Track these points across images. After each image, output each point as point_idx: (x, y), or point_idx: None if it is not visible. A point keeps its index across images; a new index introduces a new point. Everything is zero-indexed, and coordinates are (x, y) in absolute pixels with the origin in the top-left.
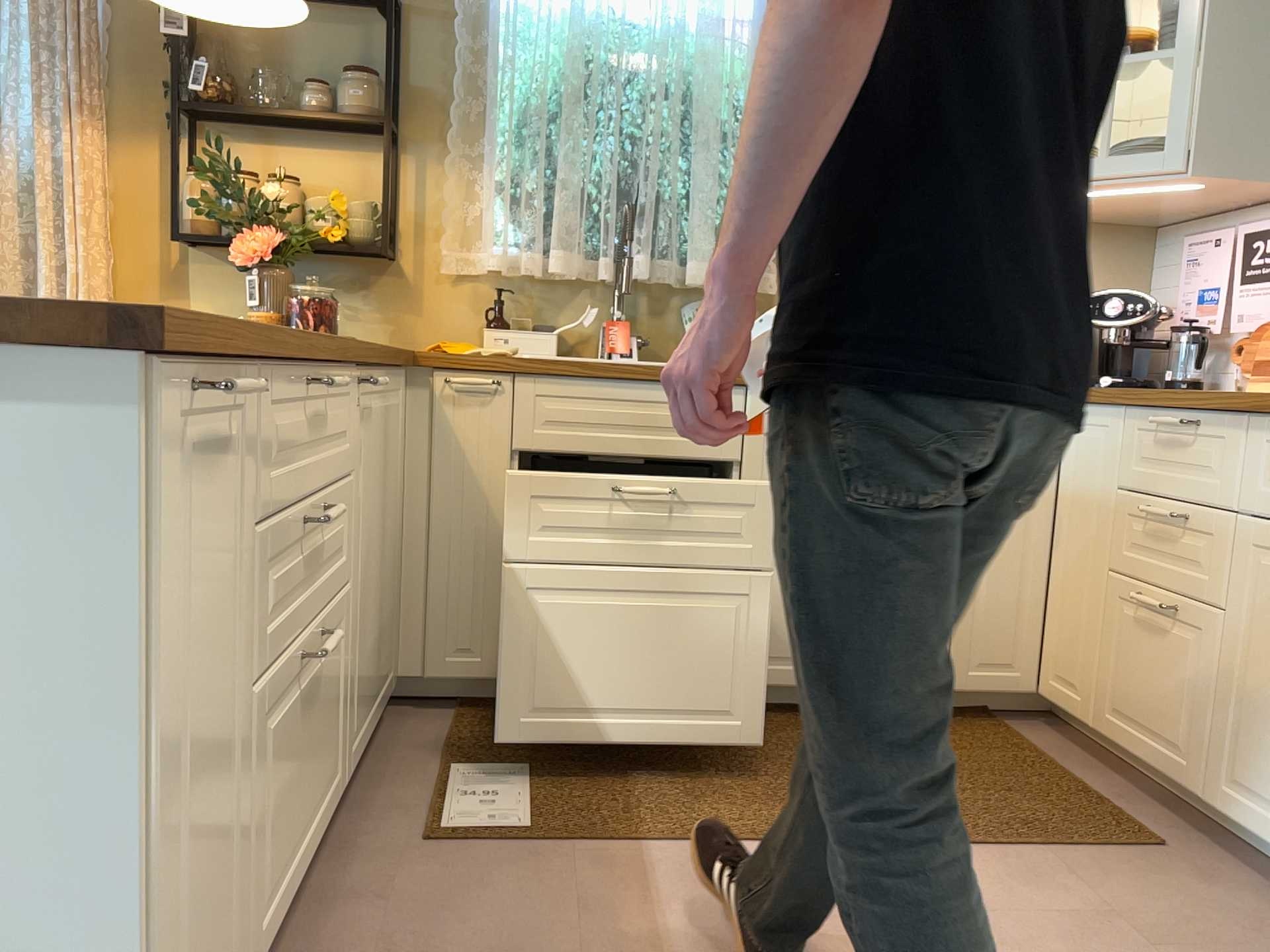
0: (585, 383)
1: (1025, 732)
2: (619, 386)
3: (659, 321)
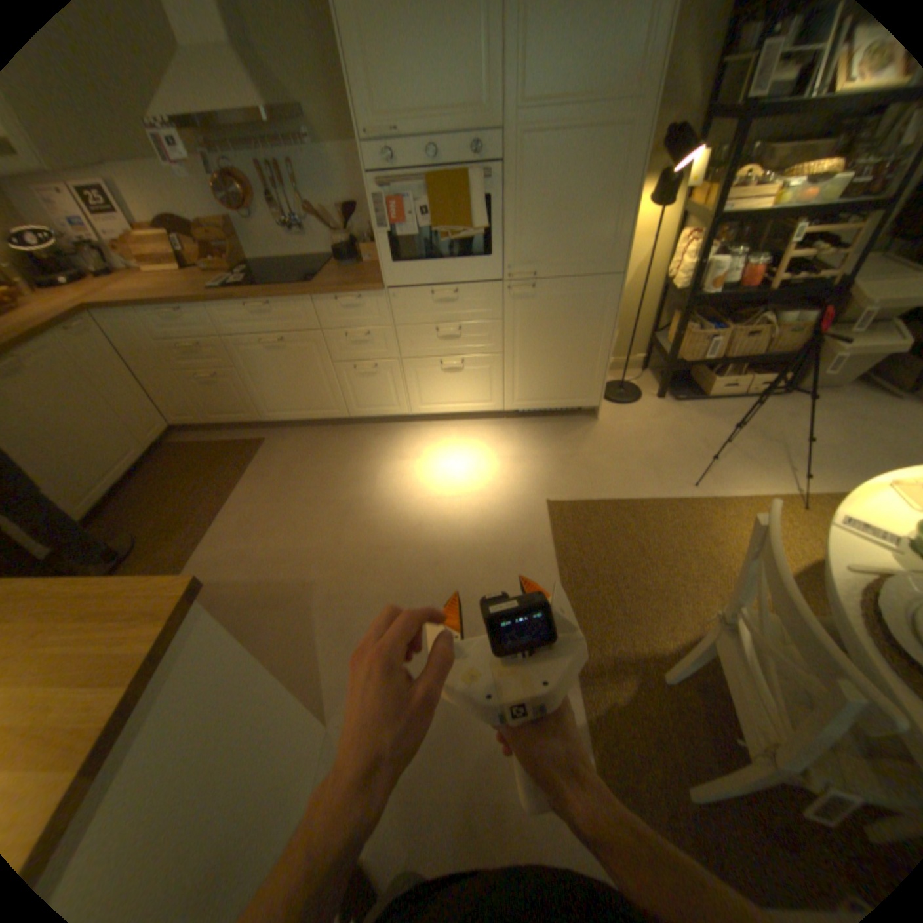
0: None
1: (177, 441)
2: None
3: None
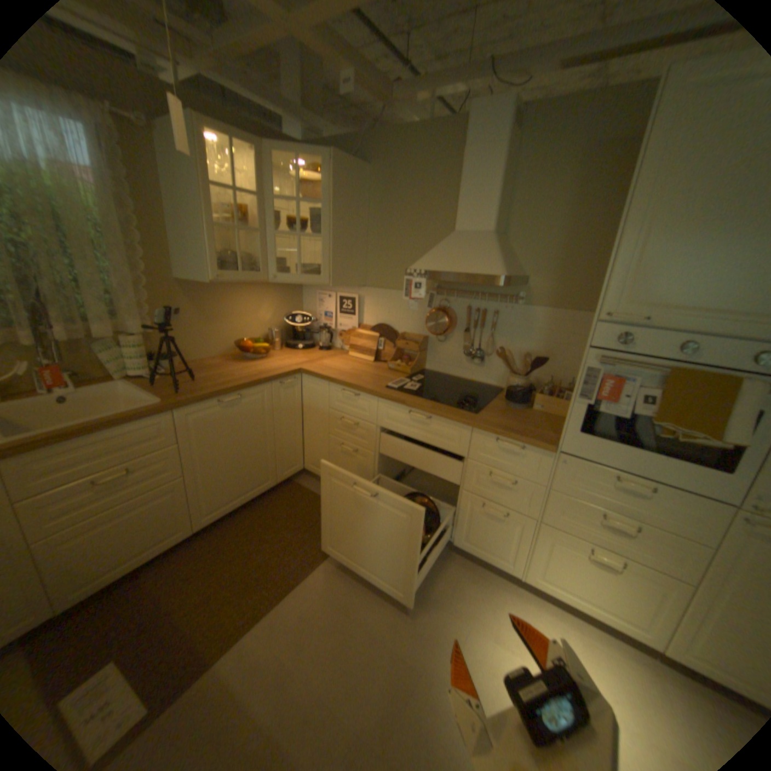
0: (64, 446)
1: (303, 484)
2: (91, 439)
3: (76, 358)
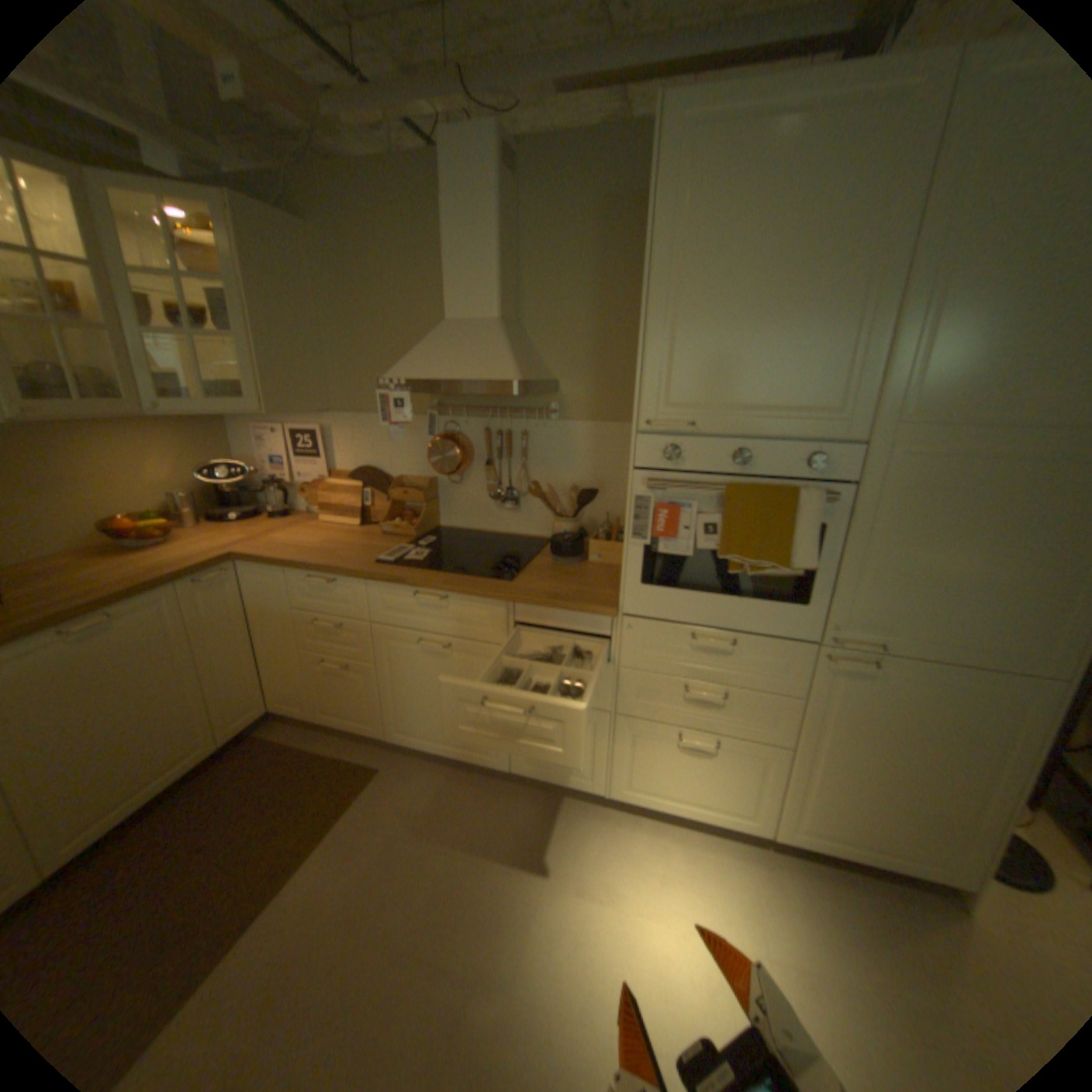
0: None
1: (268, 736)
2: None
3: None
